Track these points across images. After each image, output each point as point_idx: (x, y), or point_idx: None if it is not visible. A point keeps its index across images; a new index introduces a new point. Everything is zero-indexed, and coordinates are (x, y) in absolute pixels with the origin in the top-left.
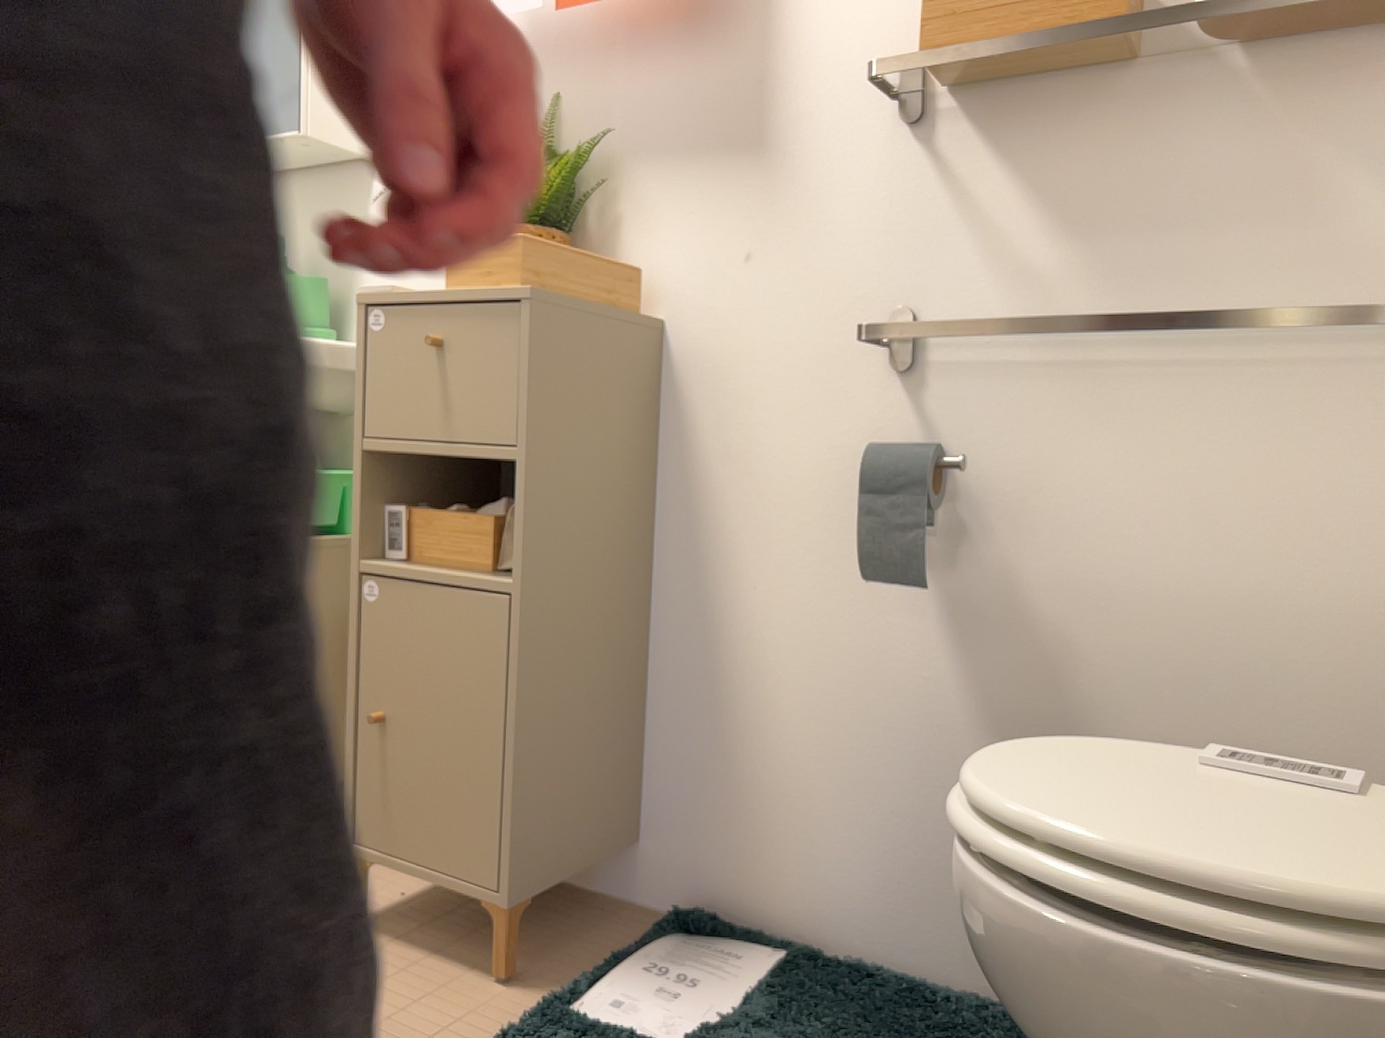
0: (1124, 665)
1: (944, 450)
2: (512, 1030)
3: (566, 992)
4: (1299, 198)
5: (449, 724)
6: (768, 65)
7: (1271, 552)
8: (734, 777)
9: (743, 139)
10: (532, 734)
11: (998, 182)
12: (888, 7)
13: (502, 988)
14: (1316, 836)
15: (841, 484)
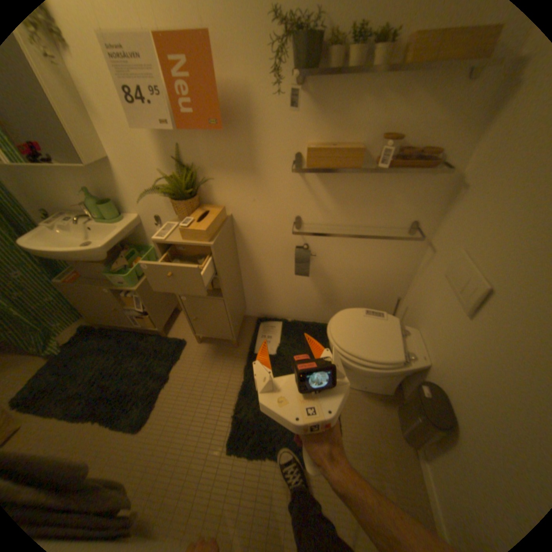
0: (342, 279)
1: (308, 245)
2: (246, 359)
3: (249, 346)
4: (388, 200)
5: (215, 318)
6: (253, 146)
7: (370, 262)
8: (266, 298)
9: (248, 168)
10: (233, 316)
11: (322, 189)
12: (291, 134)
13: (238, 349)
14: (385, 340)
15: (285, 251)
